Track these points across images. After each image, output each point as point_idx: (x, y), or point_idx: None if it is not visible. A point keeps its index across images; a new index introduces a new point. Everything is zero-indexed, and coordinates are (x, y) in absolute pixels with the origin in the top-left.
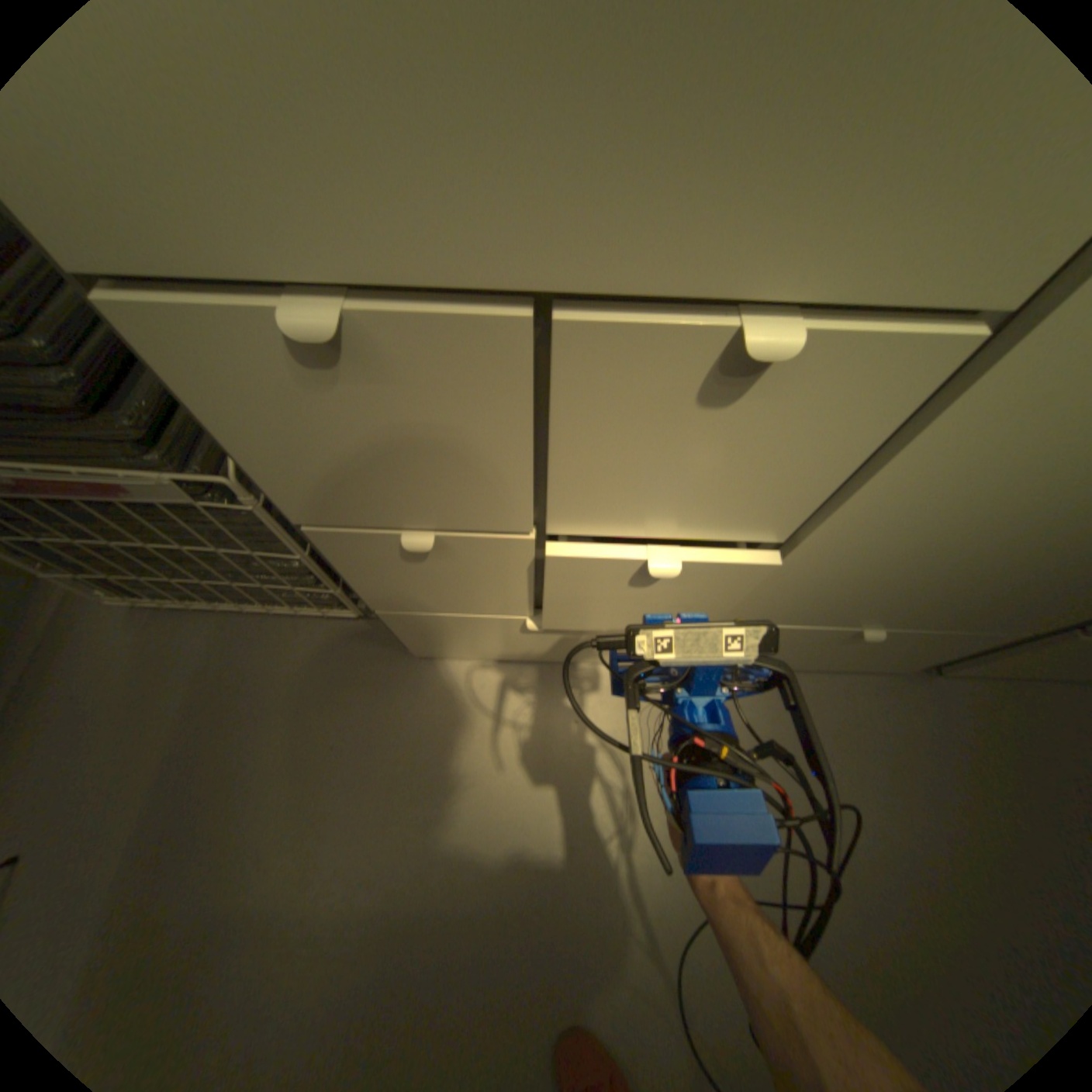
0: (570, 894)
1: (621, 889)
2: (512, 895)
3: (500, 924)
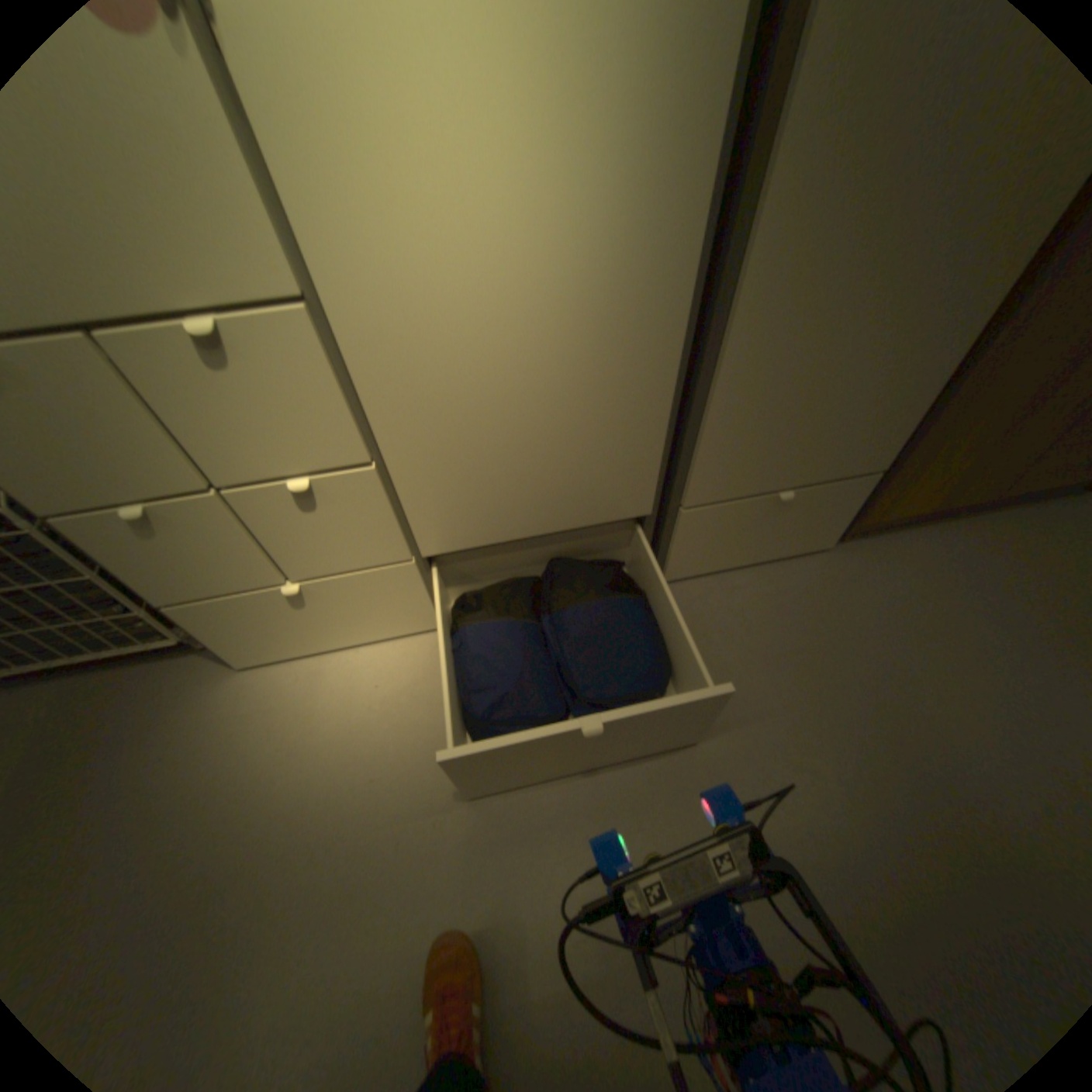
0: (369, 815)
1: (412, 800)
2: (319, 830)
3: (308, 855)
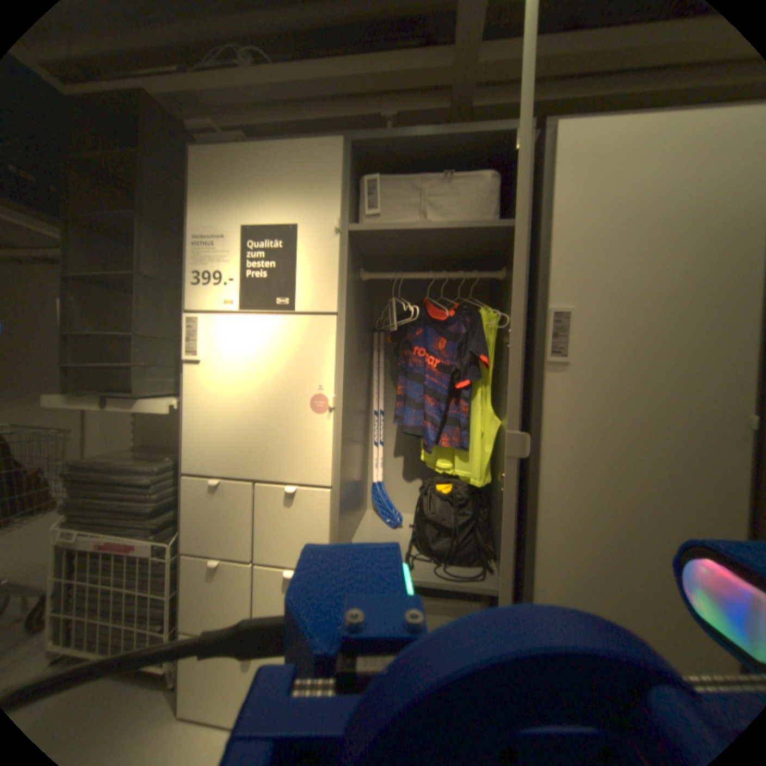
0: None
1: None
2: None
3: None
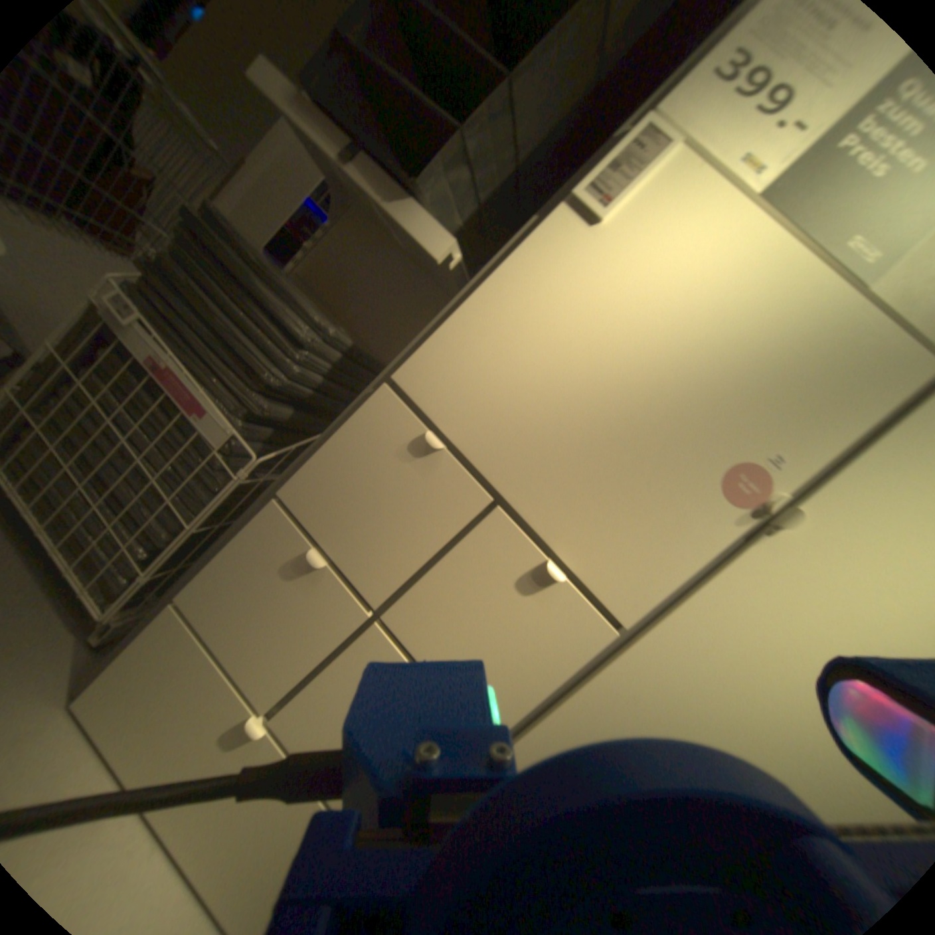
0: None
1: None
2: None
3: None
